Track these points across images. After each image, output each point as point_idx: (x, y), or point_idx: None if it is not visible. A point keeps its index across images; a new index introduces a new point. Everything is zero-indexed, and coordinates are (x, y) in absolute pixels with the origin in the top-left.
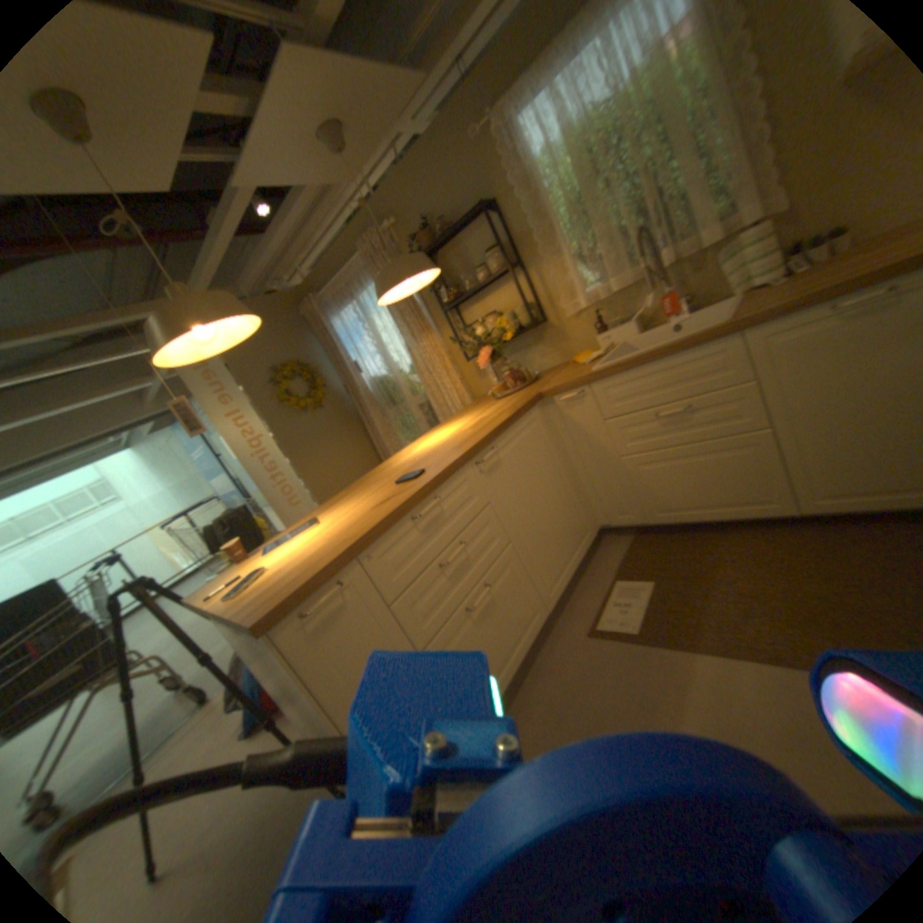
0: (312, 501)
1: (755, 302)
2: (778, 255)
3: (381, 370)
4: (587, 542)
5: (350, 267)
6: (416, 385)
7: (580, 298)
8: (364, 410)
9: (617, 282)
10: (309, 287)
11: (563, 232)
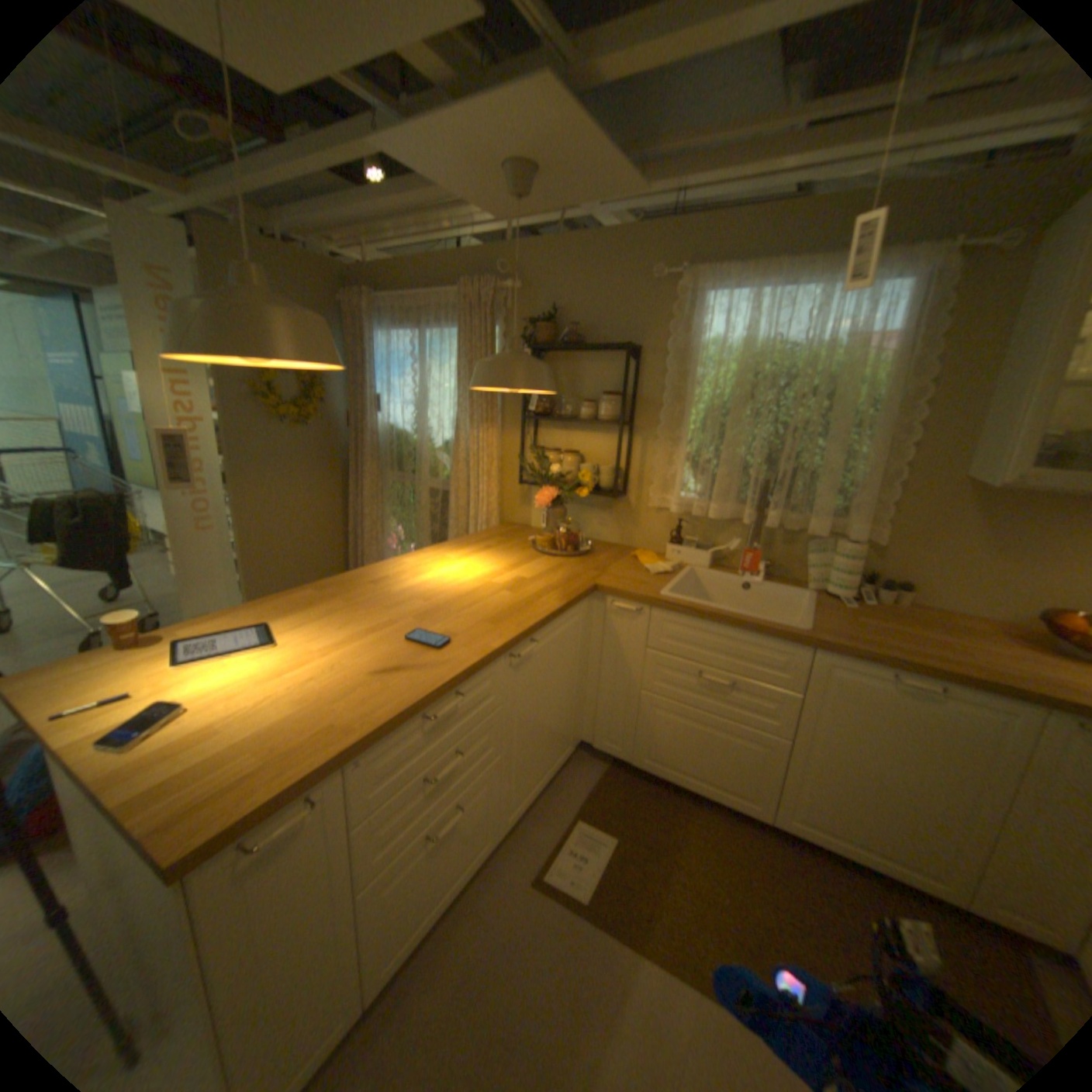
0: (229, 535)
1: (833, 622)
2: (860, 581)
3: (406, 426)
4: (564, 761)
5: (434, 296)
6: (441, 469)
7: (670, 498)
8: (358, 457)
9: (716, 513)
10: (365, 277)
11: (691, 431)
